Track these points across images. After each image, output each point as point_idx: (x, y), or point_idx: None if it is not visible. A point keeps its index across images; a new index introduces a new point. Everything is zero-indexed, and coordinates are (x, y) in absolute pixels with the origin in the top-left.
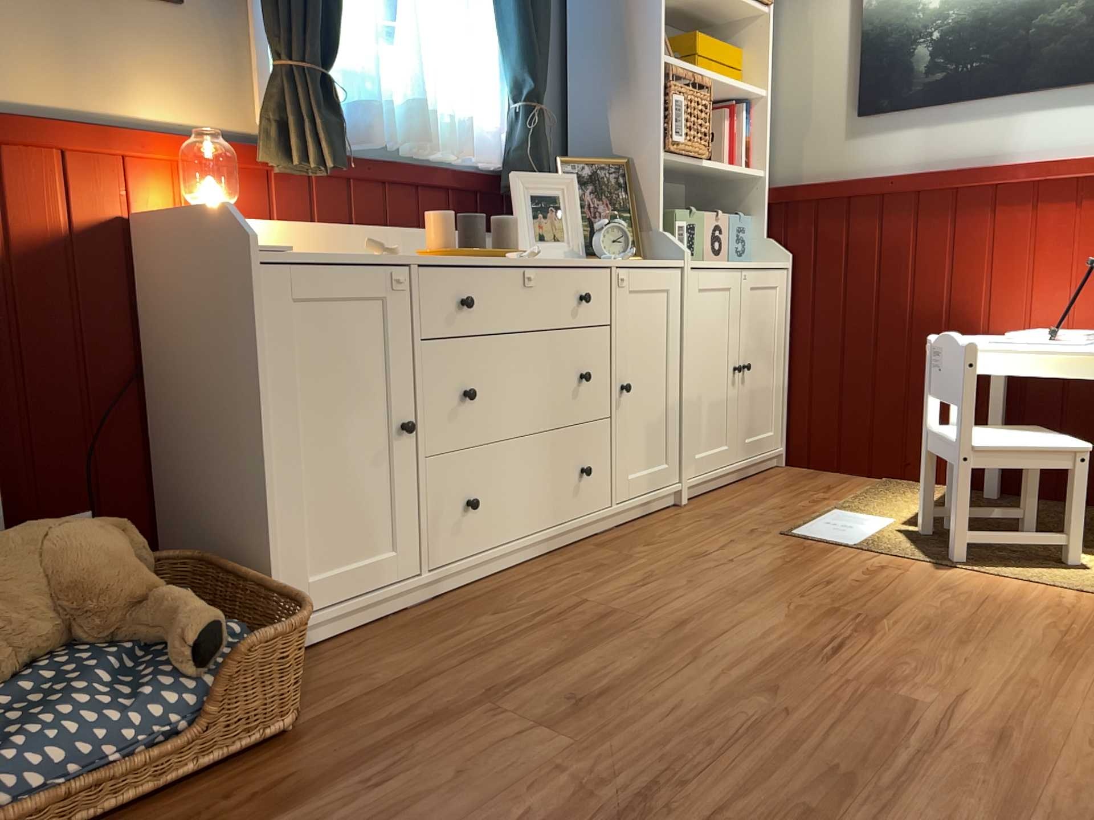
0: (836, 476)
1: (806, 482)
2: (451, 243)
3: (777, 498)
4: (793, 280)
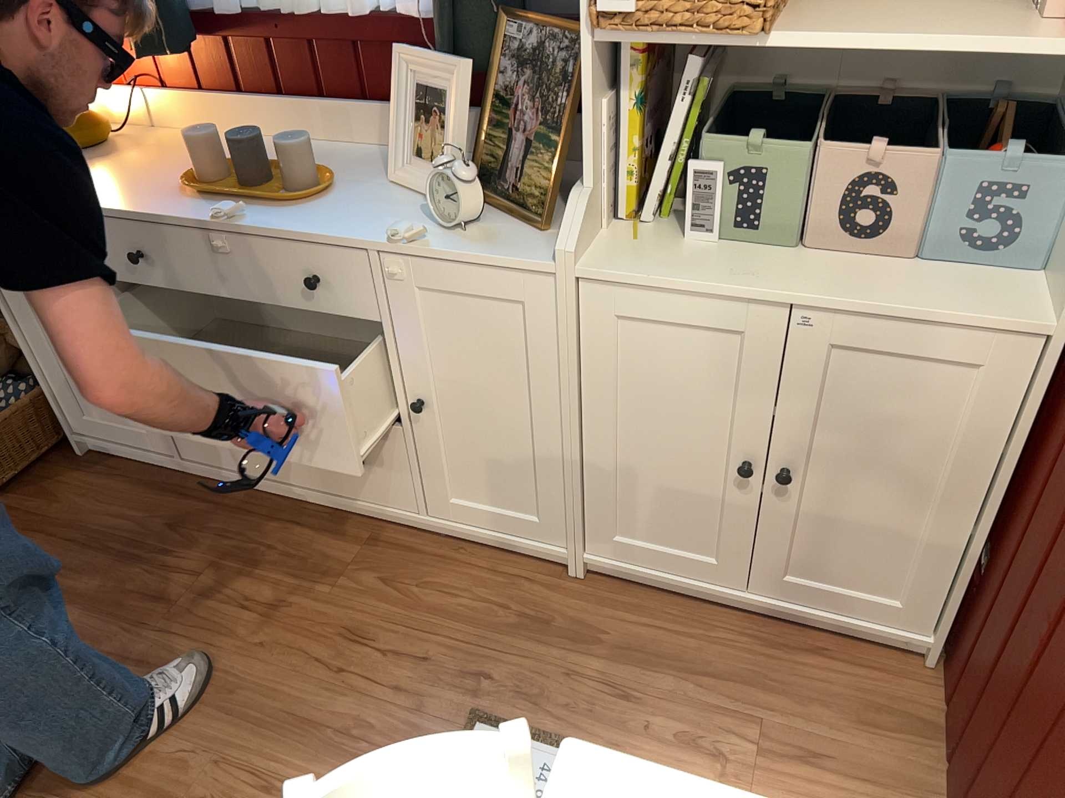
0: (911, 759)
1: (820, 711)
2: (213, 175)
3: (683, 678)
4: (1056, 369)
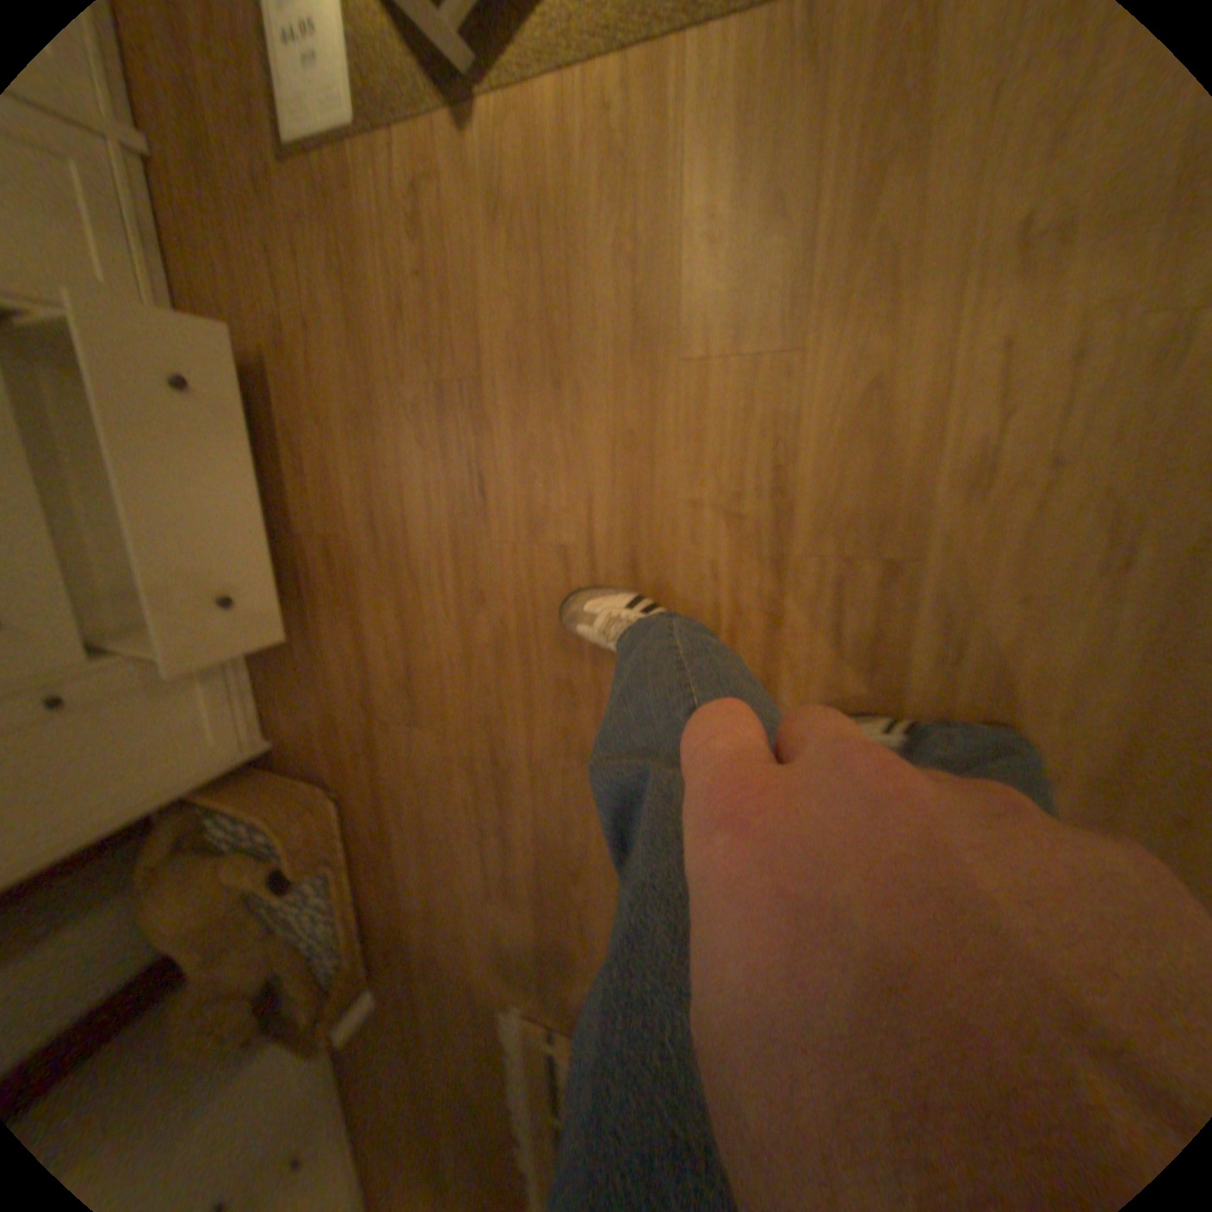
0: None
1: None
2: None
3: None
4: None
